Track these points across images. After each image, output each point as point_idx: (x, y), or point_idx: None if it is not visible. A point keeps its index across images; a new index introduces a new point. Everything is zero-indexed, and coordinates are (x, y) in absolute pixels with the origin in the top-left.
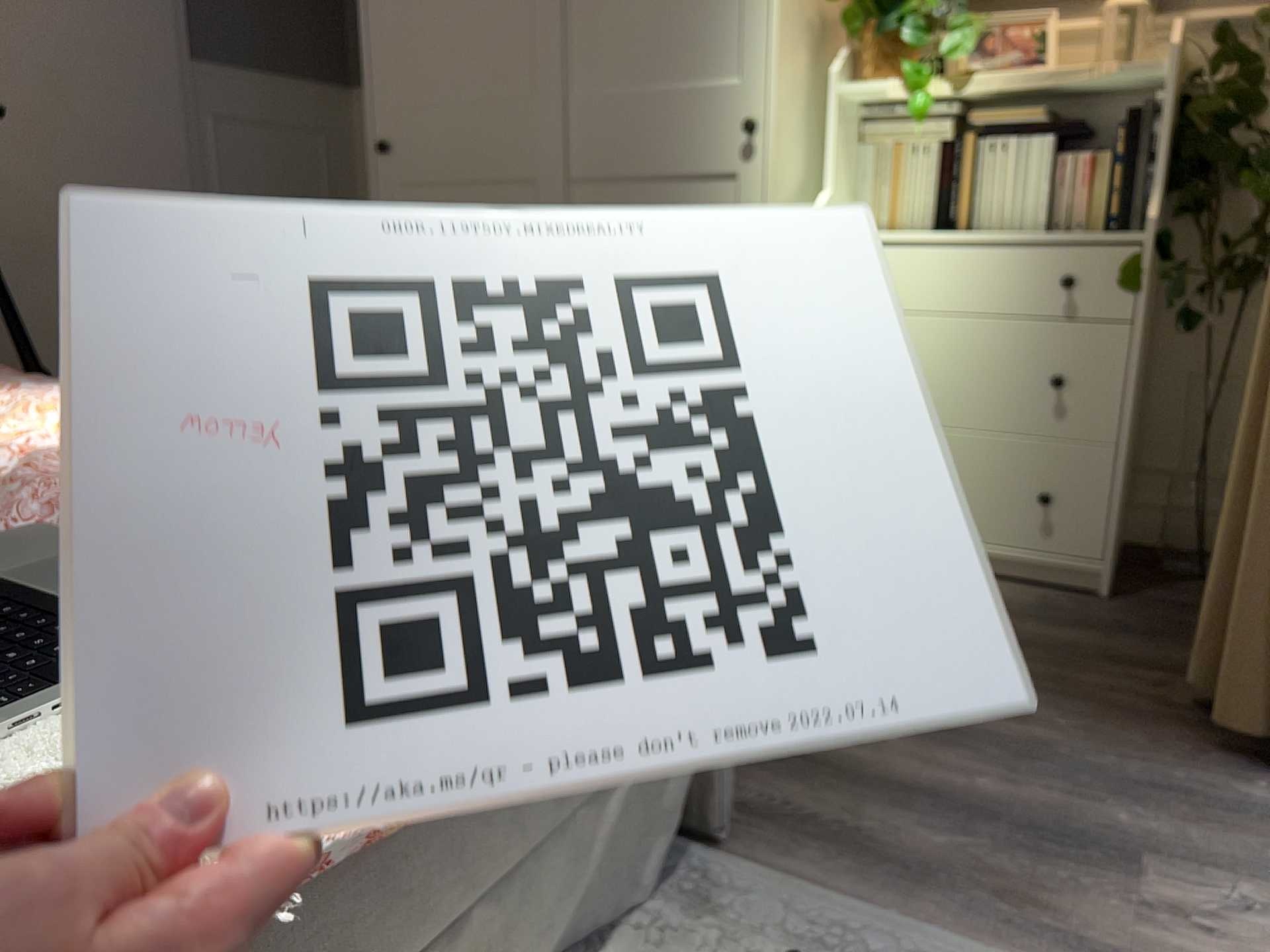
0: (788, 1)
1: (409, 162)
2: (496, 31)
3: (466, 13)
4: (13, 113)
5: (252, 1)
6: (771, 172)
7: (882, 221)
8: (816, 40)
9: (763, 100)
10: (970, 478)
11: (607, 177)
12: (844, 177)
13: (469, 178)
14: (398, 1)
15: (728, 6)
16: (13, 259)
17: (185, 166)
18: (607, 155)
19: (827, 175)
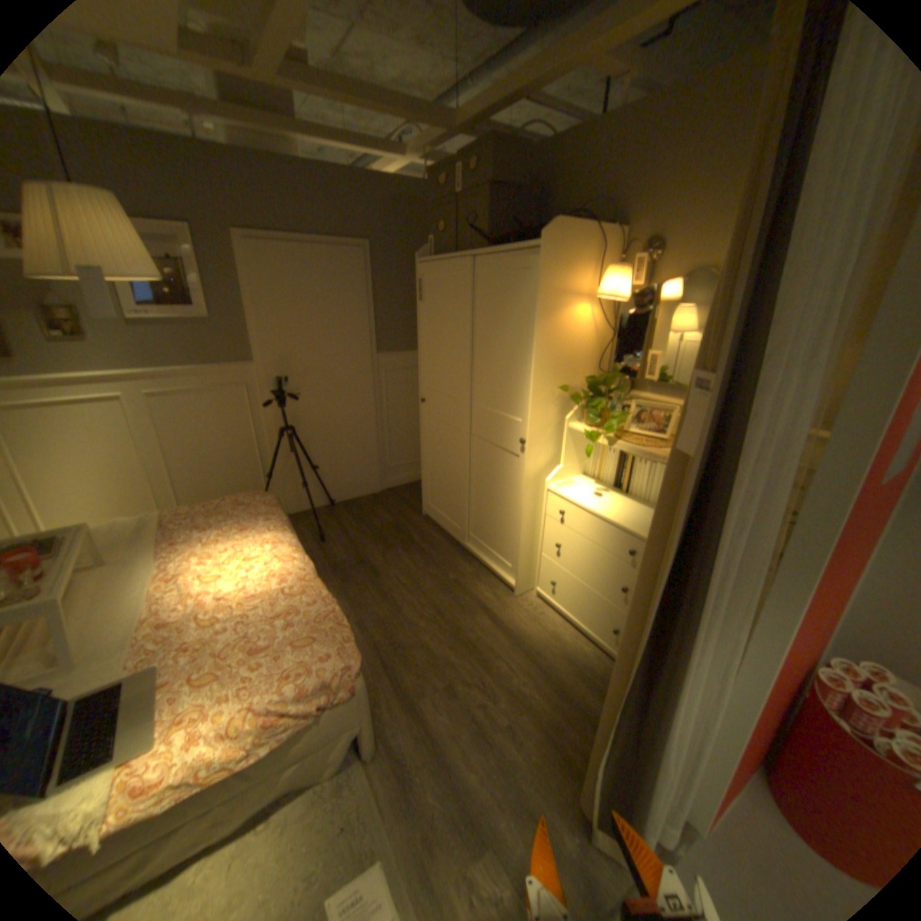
0: (541, 395)
1: (430, 408)
2: (453, 372)
3: (445, 362)
4: (313, 385)
5: (402, 327)
6: (527, 462)
7: (595, 473)
8: (565, 400)
9: (529, 432)
10: (592, 606)
11: (482, 438)
12: (575, 456)
13: (444, 421)
14: (429, 350)
15: (520, 390)
16: (312, 430)
17: (371, 391)
18: (482, 430)
19: (562, 459)
